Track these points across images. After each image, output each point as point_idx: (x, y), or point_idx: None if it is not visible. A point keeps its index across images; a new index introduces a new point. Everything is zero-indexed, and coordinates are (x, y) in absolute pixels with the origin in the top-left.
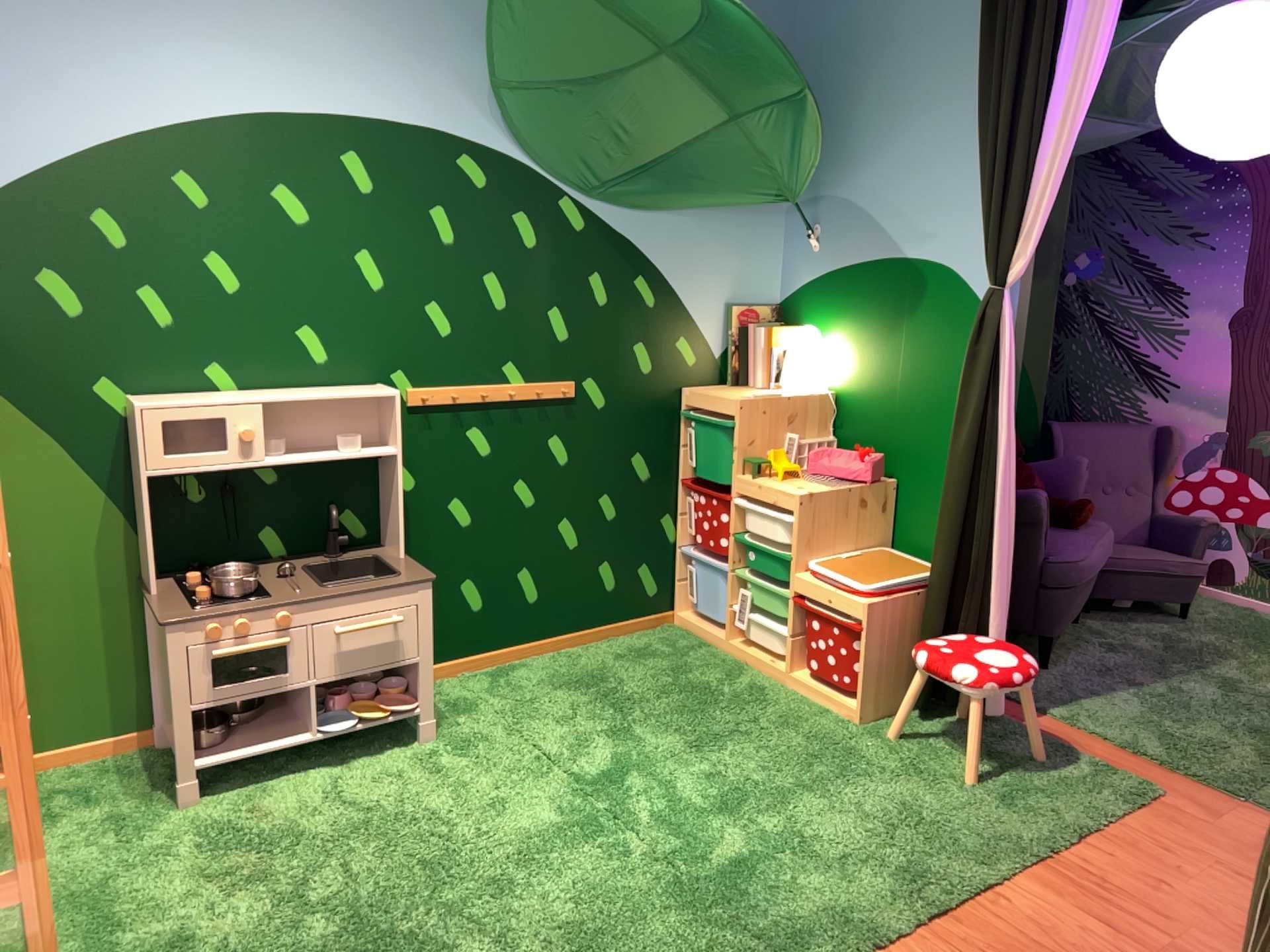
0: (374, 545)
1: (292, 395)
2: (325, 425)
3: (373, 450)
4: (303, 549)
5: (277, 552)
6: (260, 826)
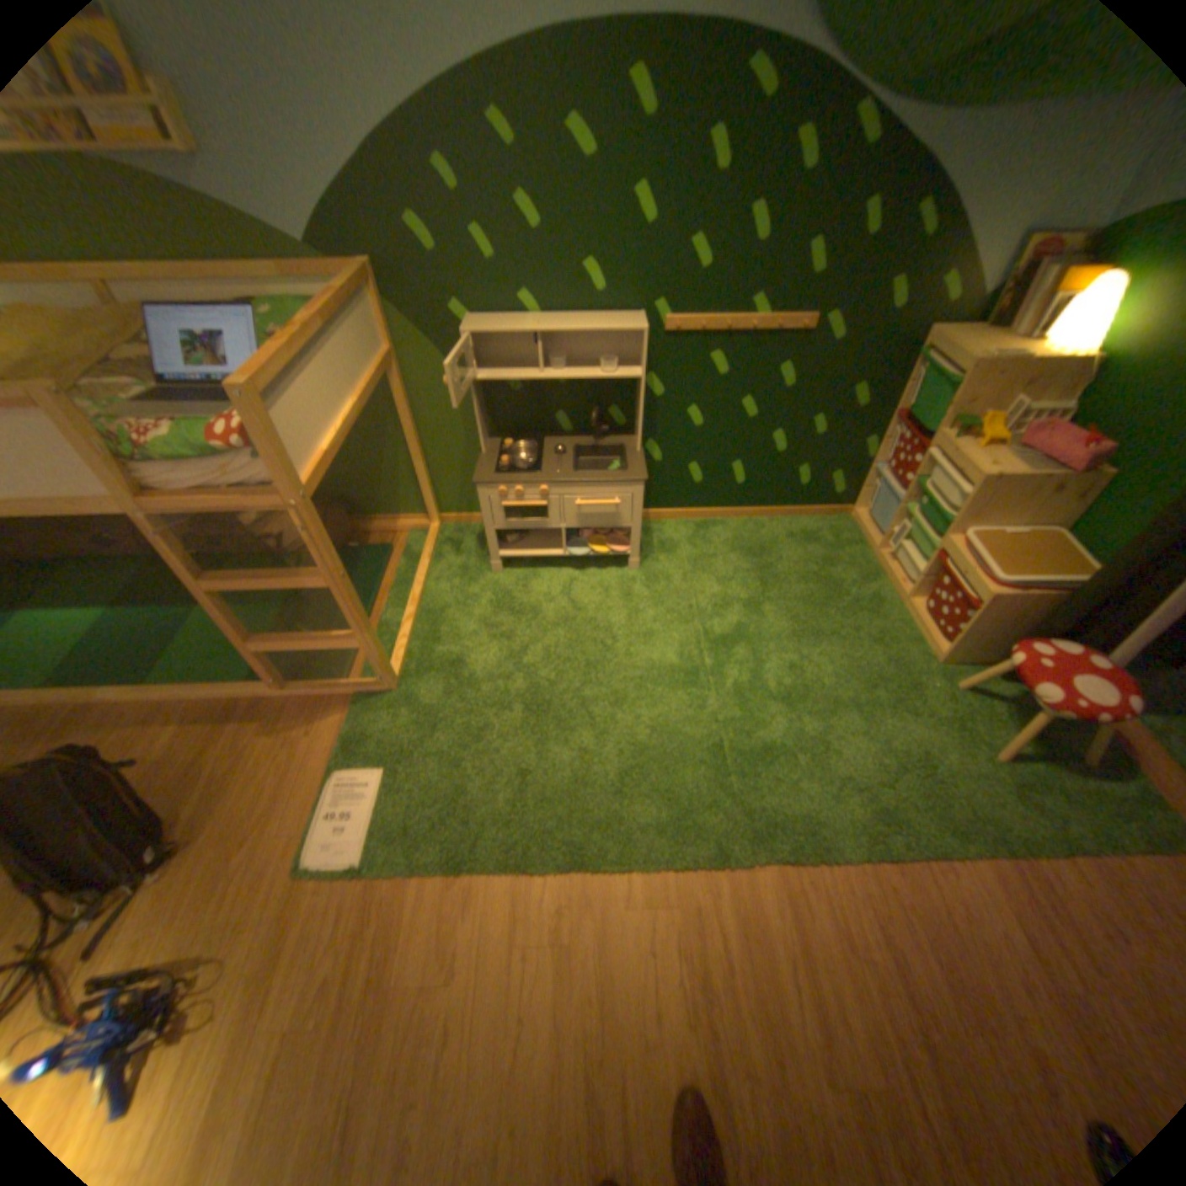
0: (630, 433)
1: (568, 325)
2: (598, 346)
3: (626, 372)
4: (581, 430)
5: (565, 430)
6: (523, 600)
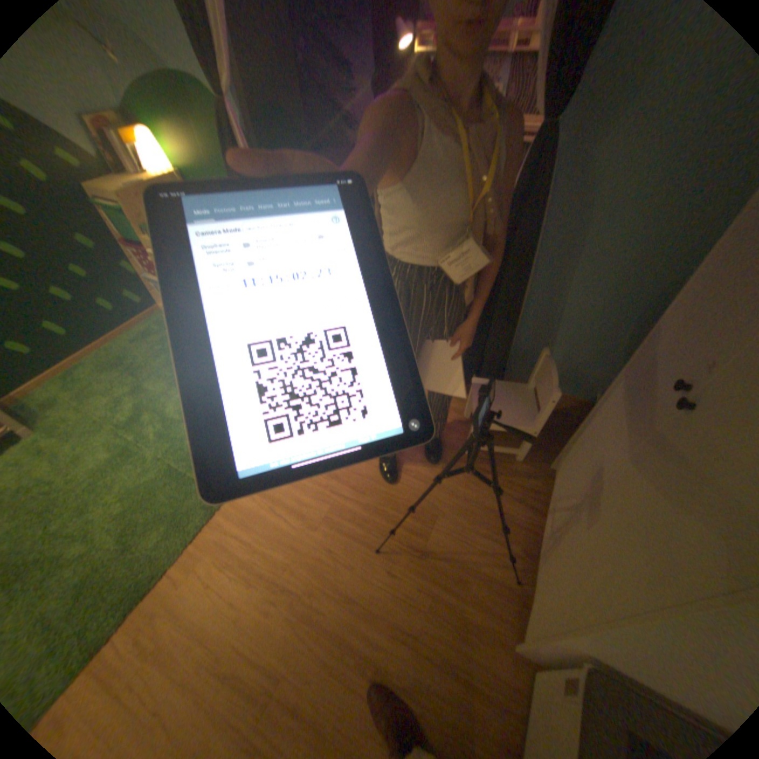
0: None
1: None
2: None
3: None
4: None
5: None
6: None
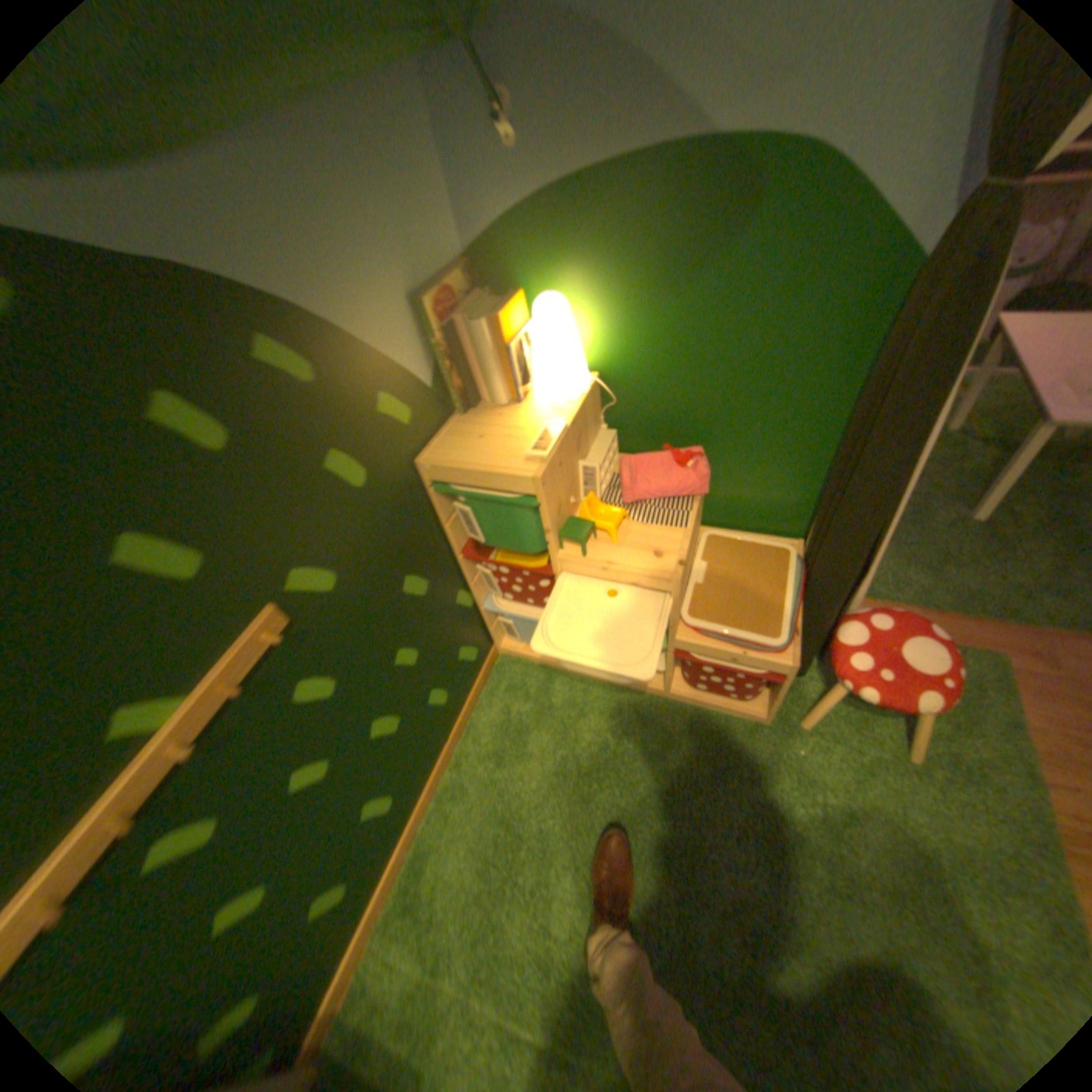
0: None
1: None
2: None
3: None
4: None
5: None
6: None
